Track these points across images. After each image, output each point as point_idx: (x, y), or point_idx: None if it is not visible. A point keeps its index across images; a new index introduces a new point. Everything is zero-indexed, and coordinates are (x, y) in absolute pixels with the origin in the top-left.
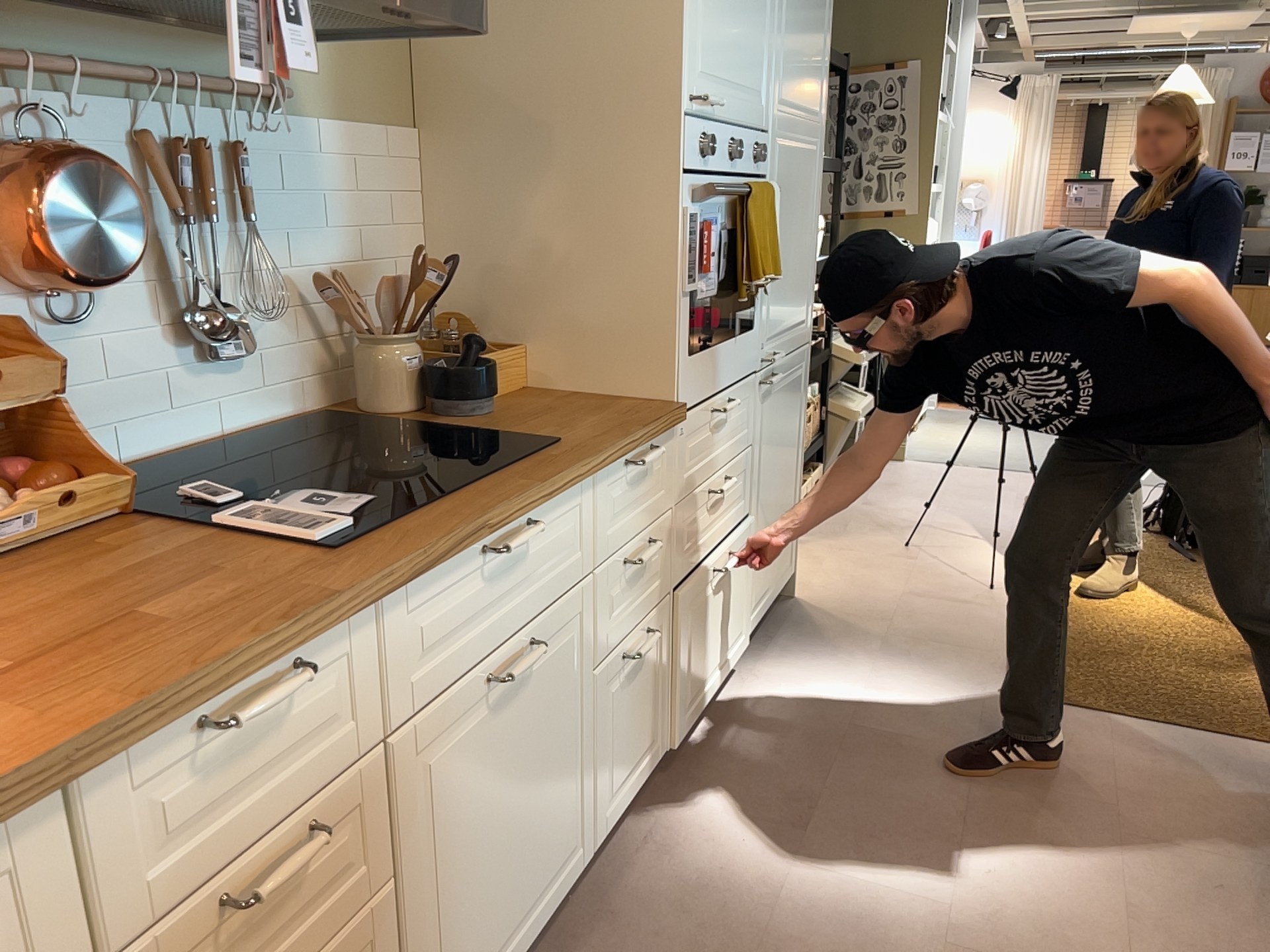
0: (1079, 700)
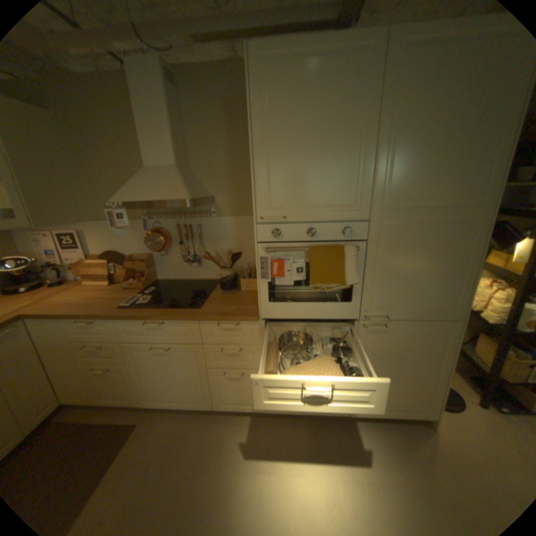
0: None
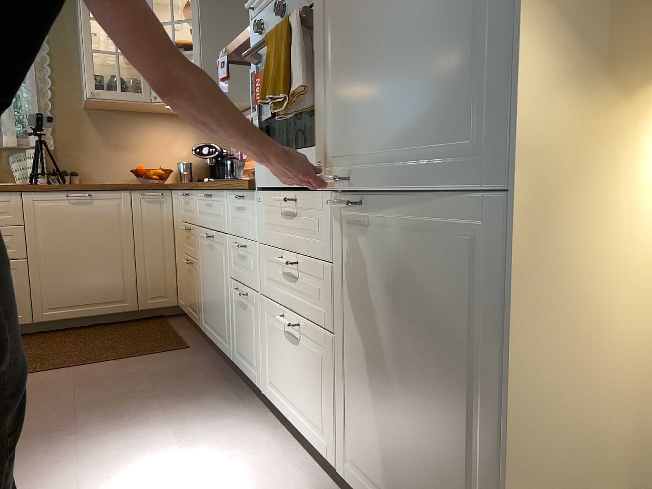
0: None
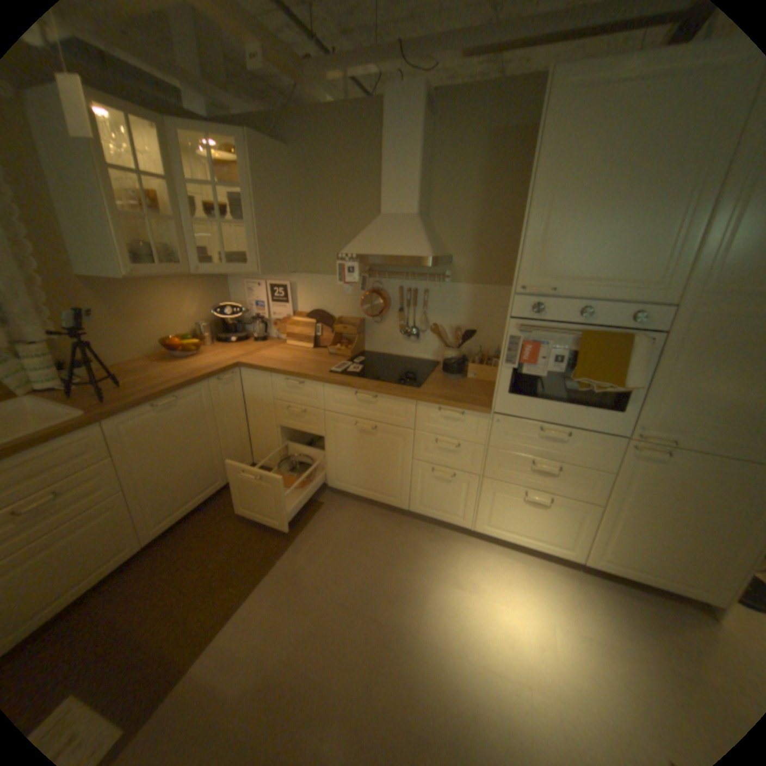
0: None
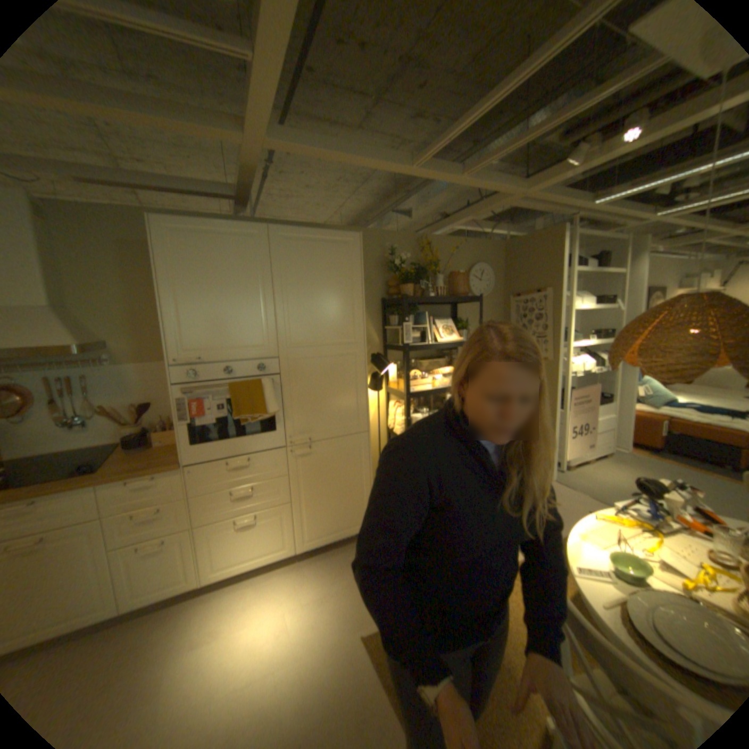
0: (384, 672)
